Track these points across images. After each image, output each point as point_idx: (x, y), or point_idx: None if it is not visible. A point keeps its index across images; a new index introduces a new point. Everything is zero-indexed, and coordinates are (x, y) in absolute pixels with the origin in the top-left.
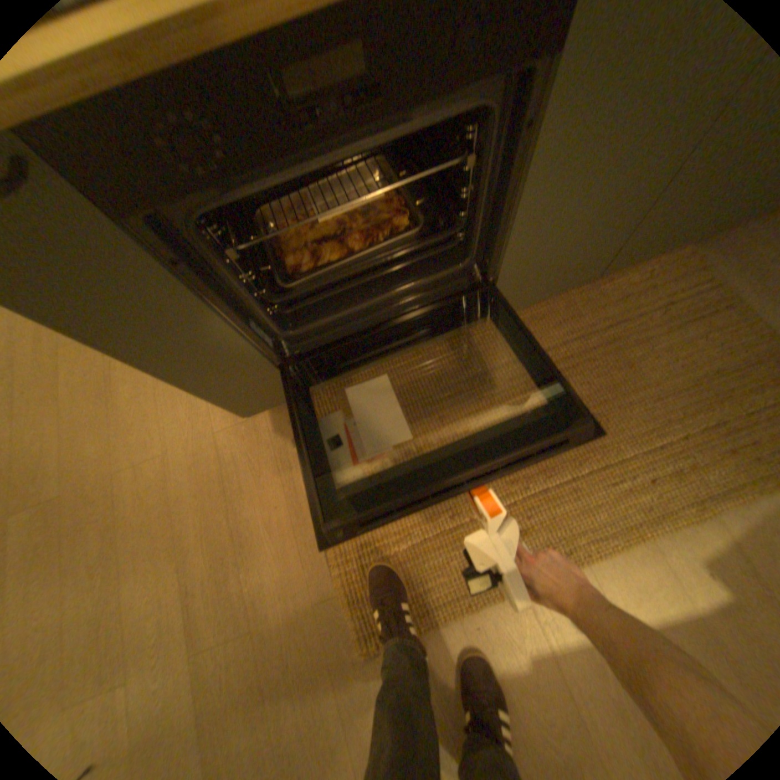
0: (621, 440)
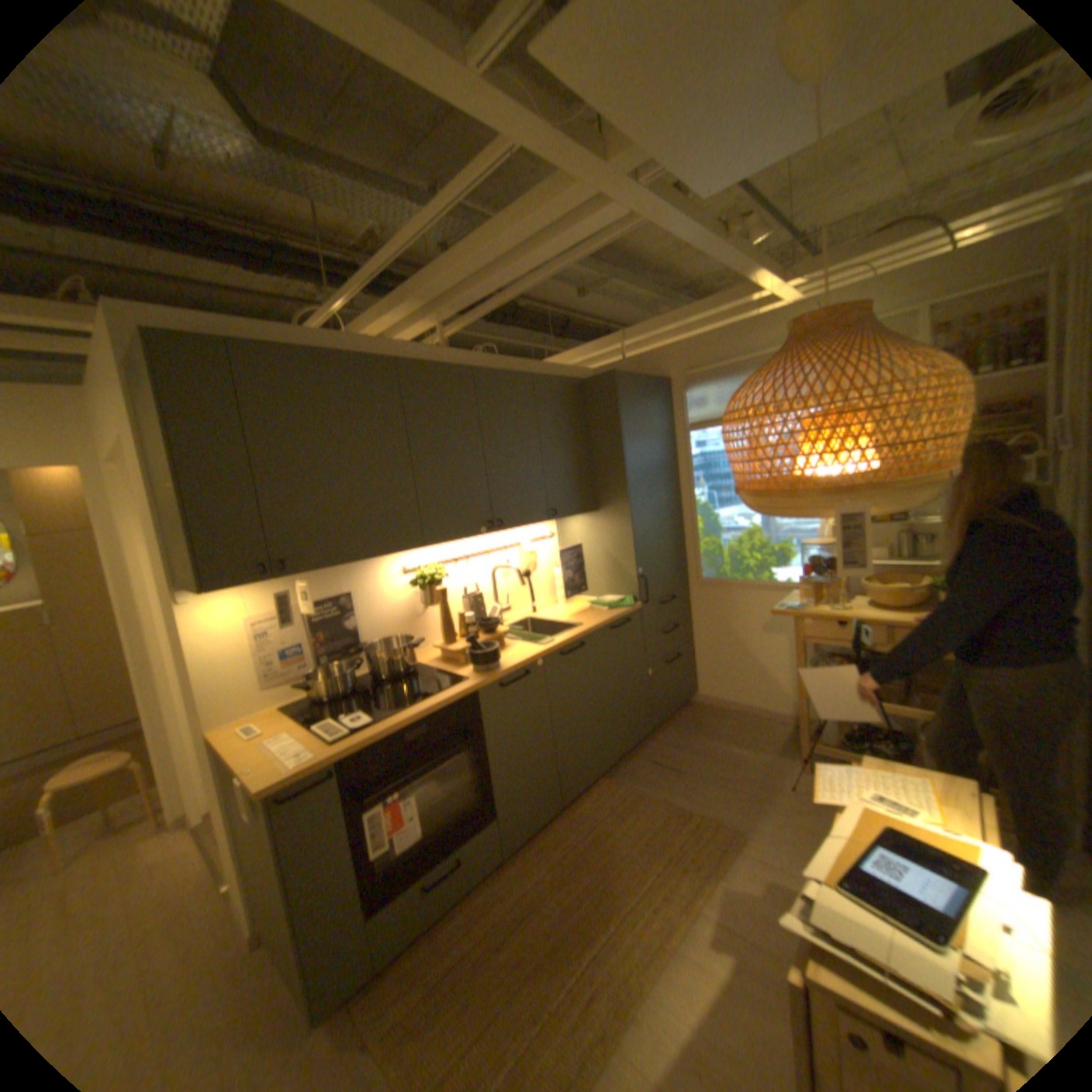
0: (623, 899)
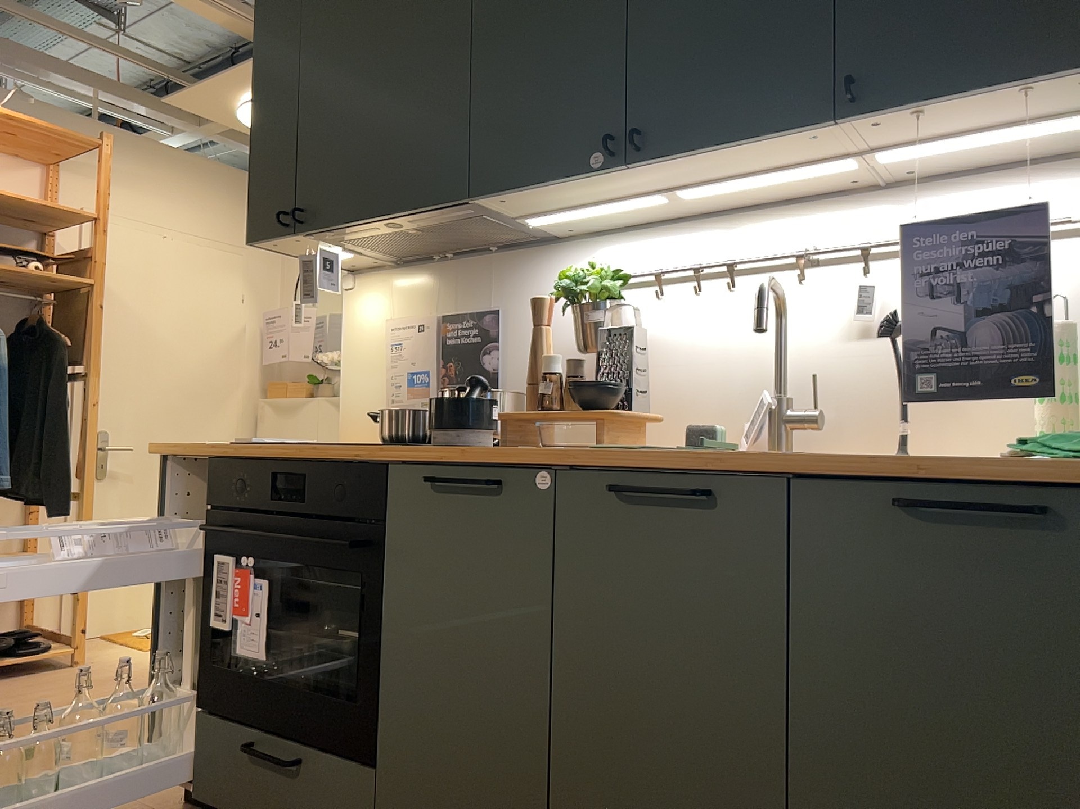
0: None
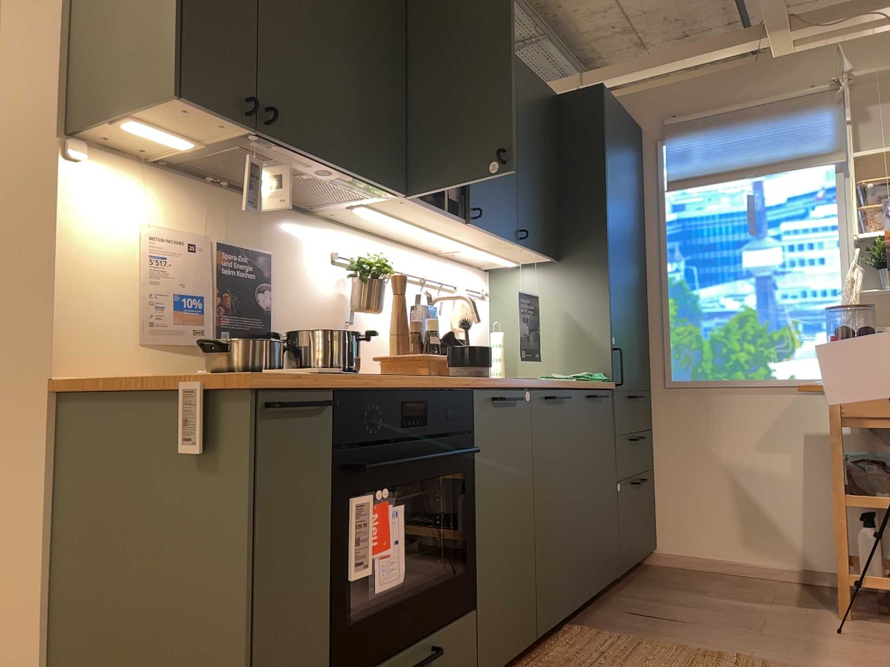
0: None
